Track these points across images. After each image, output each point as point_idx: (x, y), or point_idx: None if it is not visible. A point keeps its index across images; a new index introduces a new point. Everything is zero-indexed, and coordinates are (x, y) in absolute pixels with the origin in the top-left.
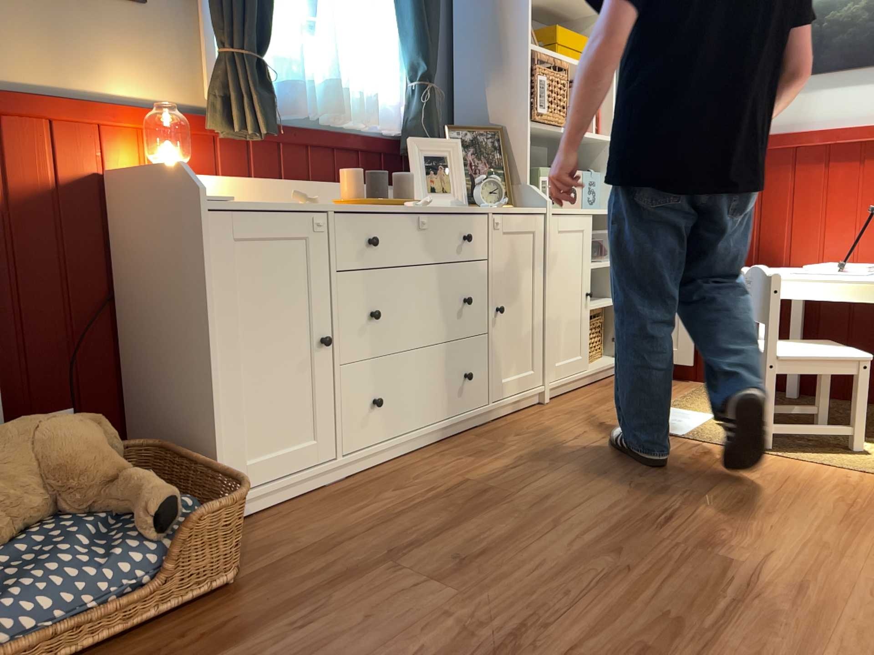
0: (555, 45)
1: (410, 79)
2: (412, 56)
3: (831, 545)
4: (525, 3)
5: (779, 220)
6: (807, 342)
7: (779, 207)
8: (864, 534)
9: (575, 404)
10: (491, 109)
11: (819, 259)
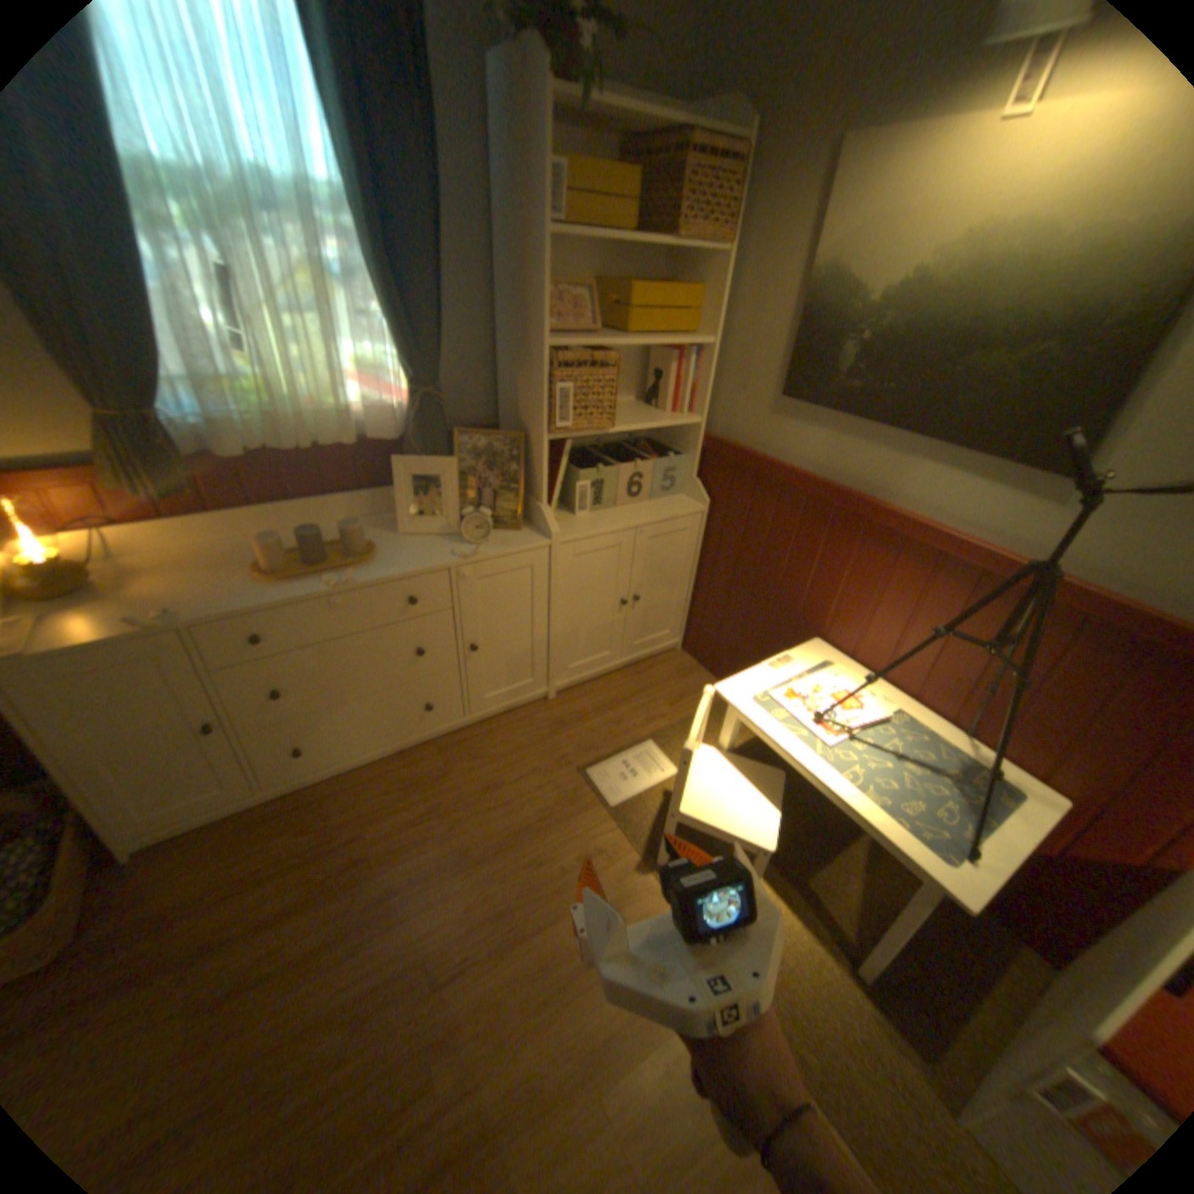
0: (627, 309)
1: (405, 378)
2: (397, 355)
3: (544, 1095)
4: (542, 286)
5: (831, 590)
6: (756, 775)
7: (836, 577)
8: (594, 1086)
9: (575, 709)
10: (519, 405)
11: (856, 651)
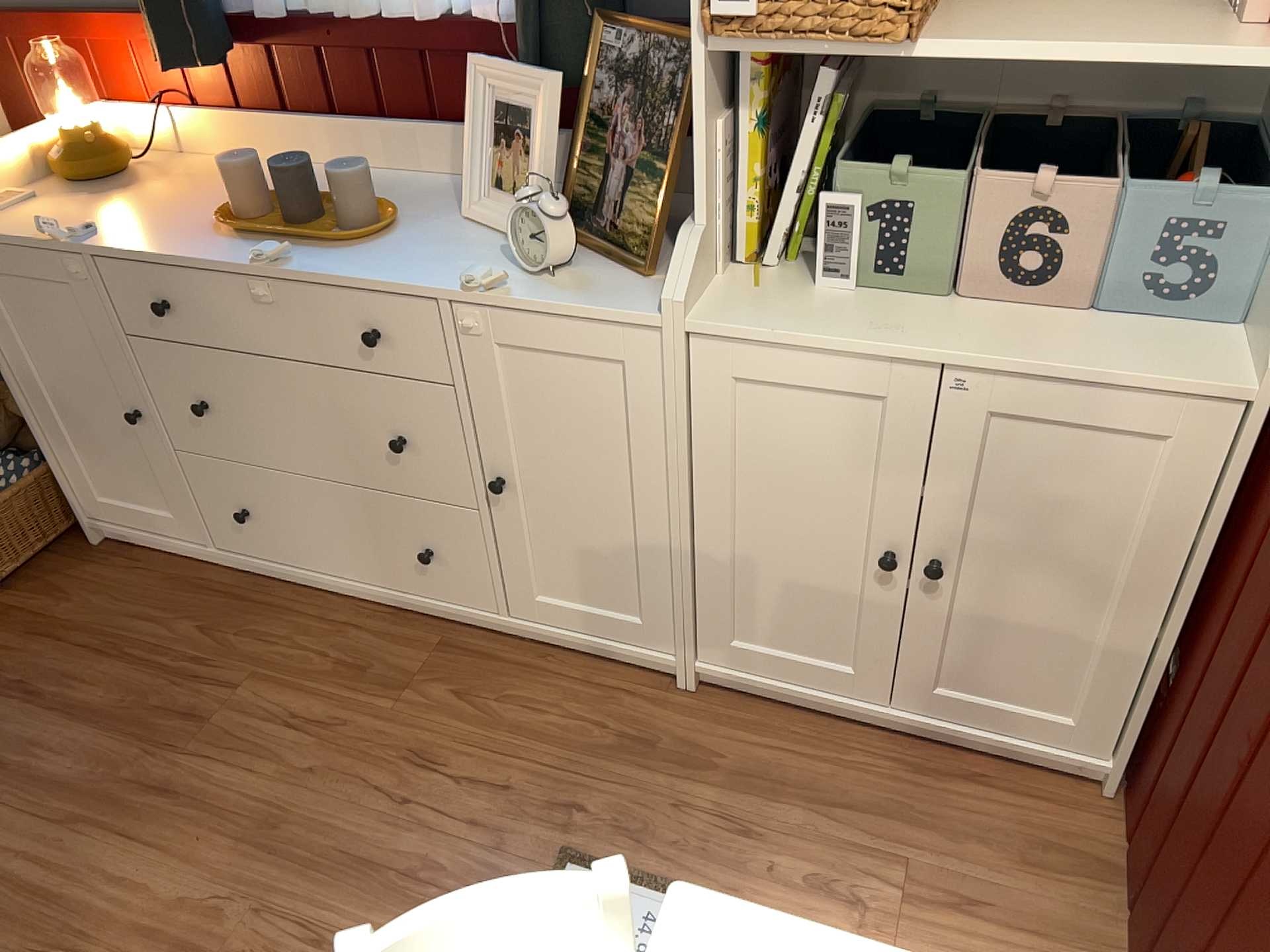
0: None
1: None
2: None
3: None
4: None
5: None
6: None
7: None
8: None
9: (707, 735)
10: None
11: None
